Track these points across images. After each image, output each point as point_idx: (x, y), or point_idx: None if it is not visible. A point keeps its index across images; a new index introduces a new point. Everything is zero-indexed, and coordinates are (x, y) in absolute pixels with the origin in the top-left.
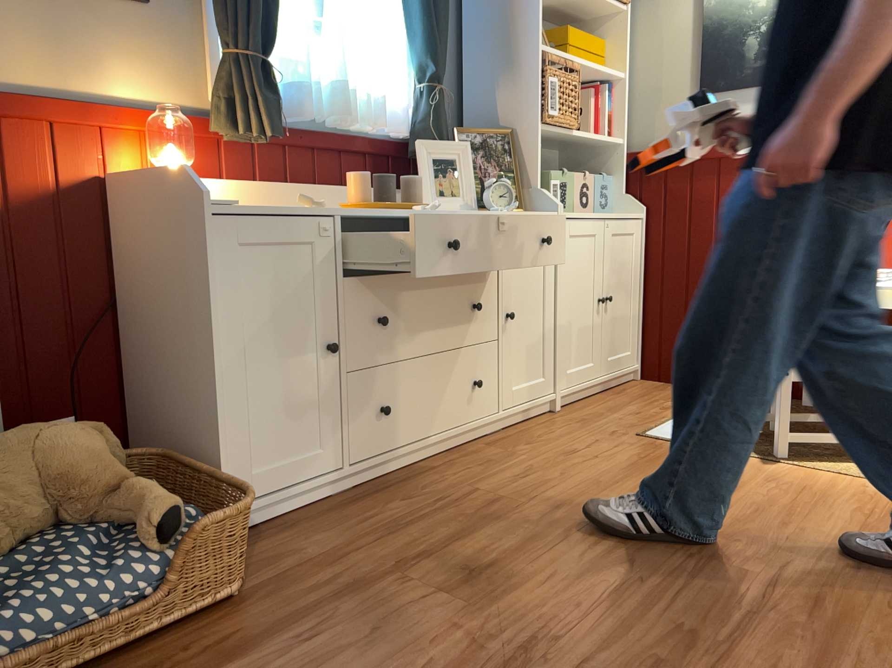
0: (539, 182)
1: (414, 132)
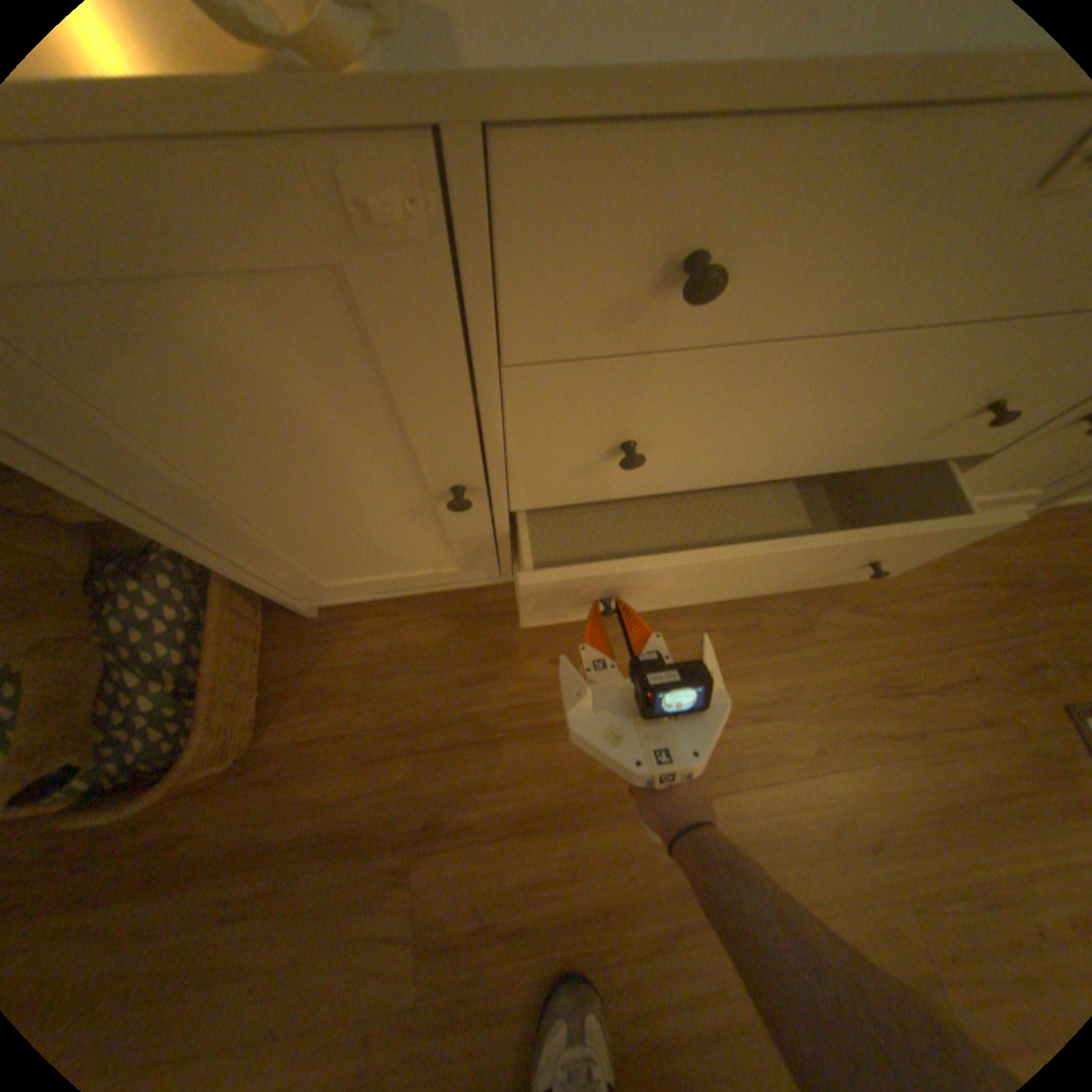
0: None
1: None
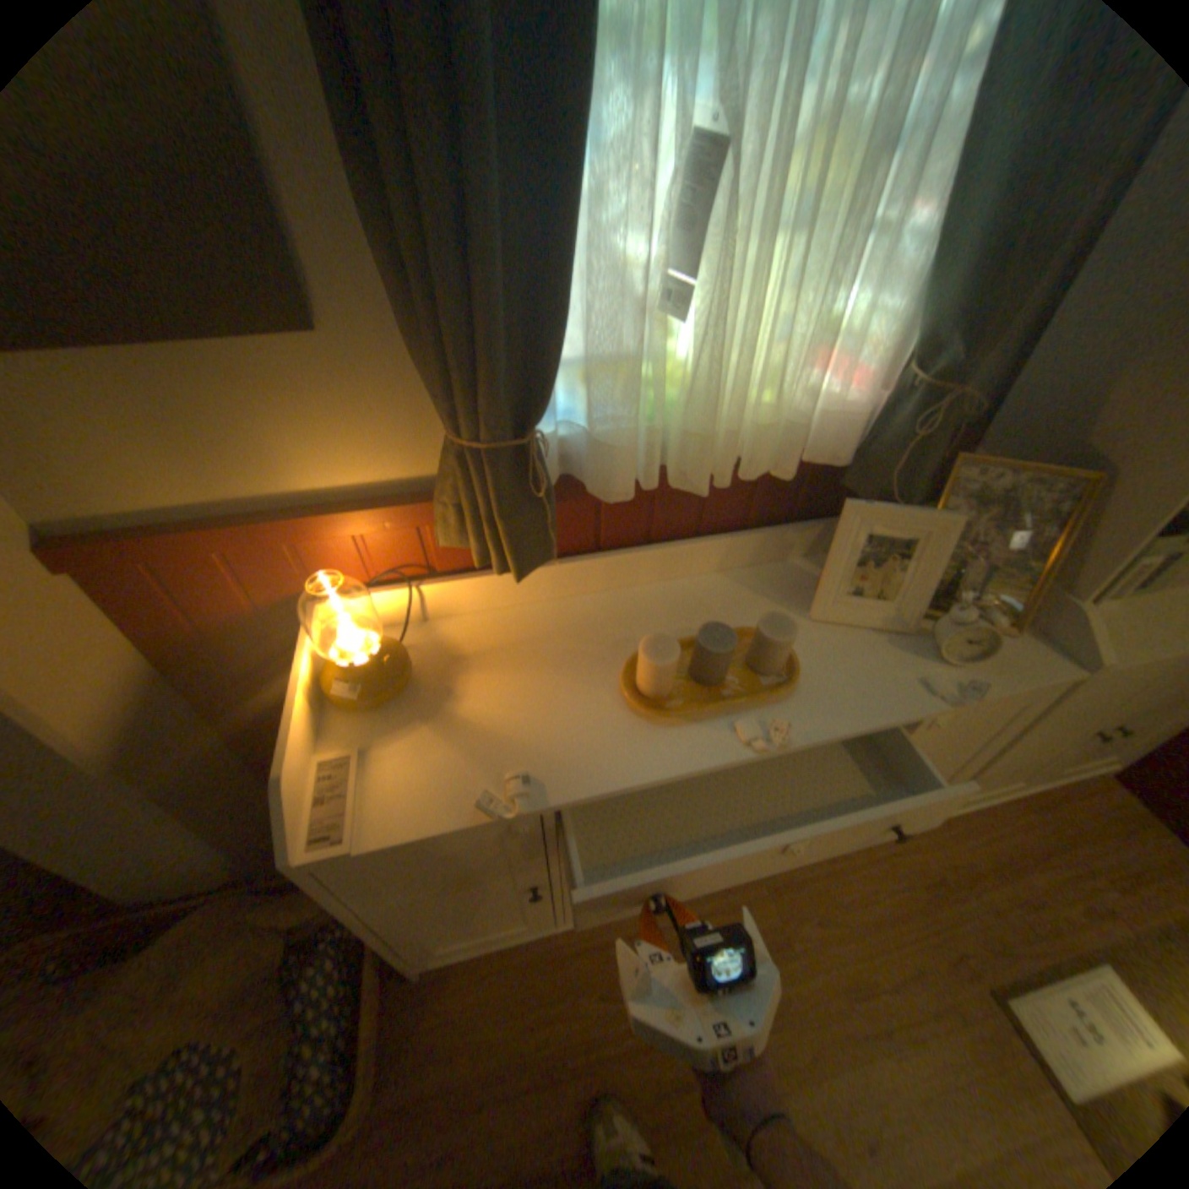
0: (1099, 586)
1: (865, 456)
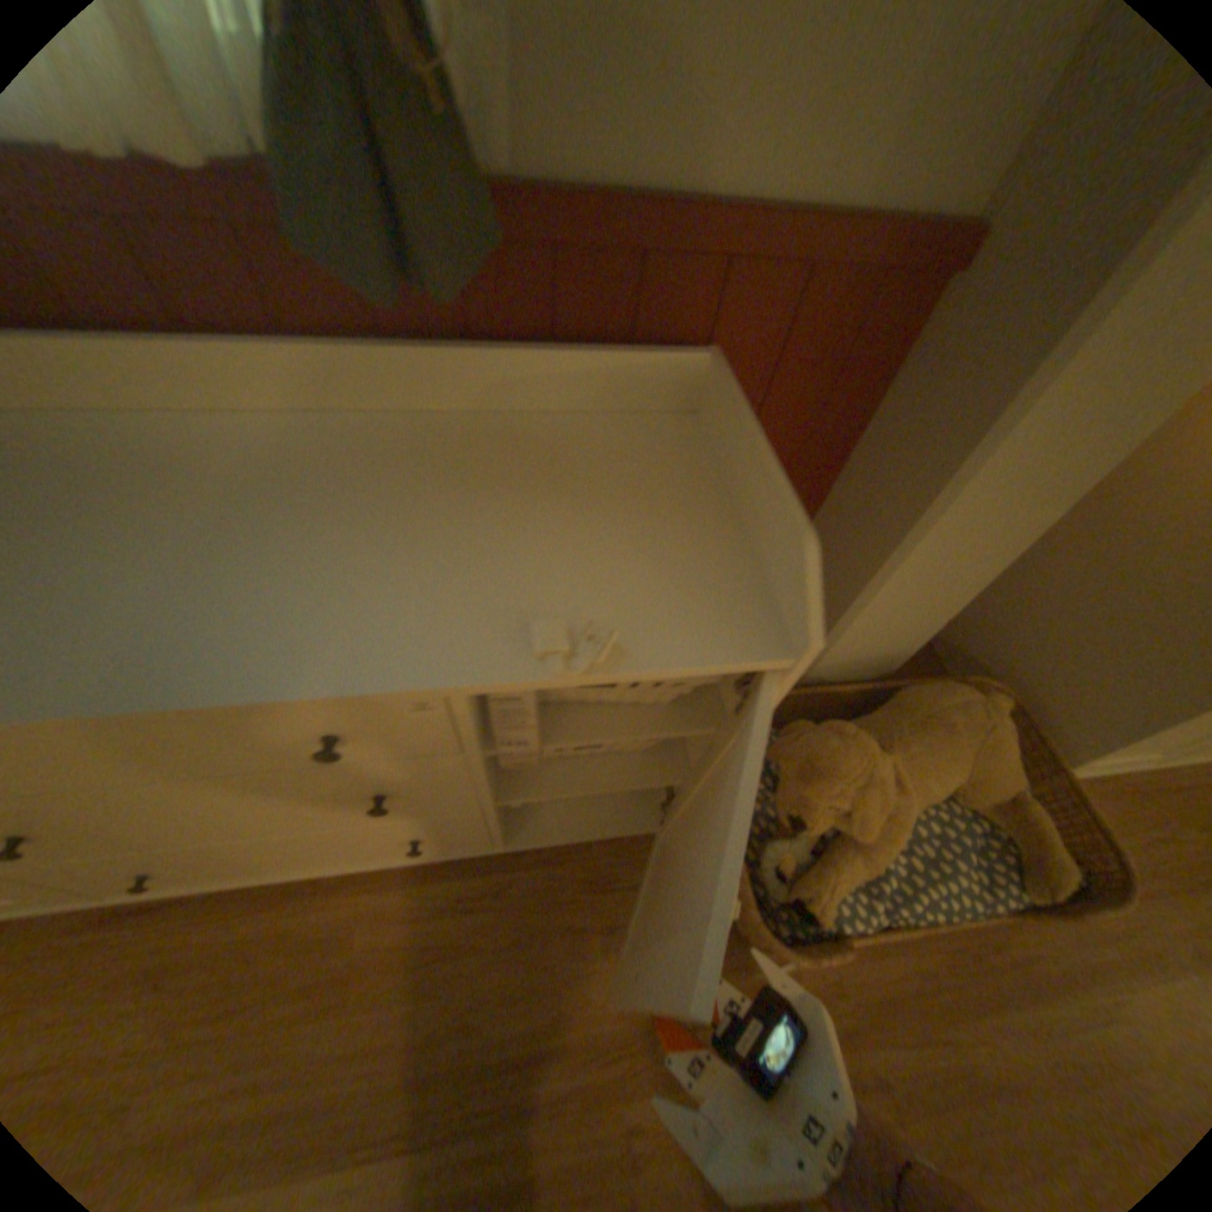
0: None
1: None
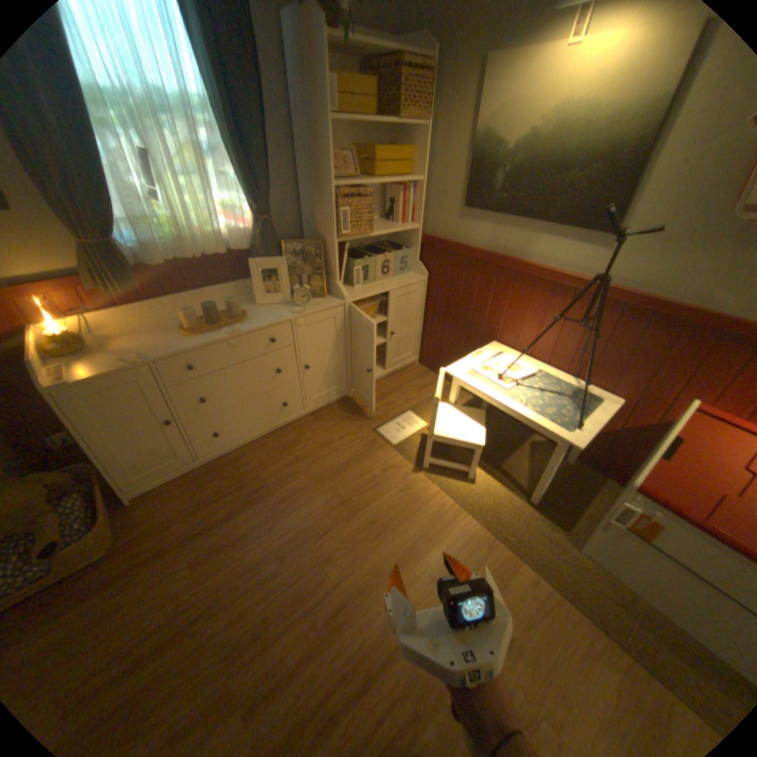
0: (340, 276)
1: (253, 247)
